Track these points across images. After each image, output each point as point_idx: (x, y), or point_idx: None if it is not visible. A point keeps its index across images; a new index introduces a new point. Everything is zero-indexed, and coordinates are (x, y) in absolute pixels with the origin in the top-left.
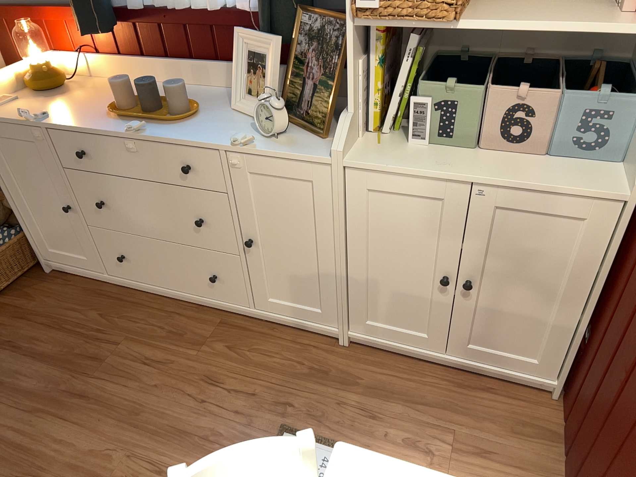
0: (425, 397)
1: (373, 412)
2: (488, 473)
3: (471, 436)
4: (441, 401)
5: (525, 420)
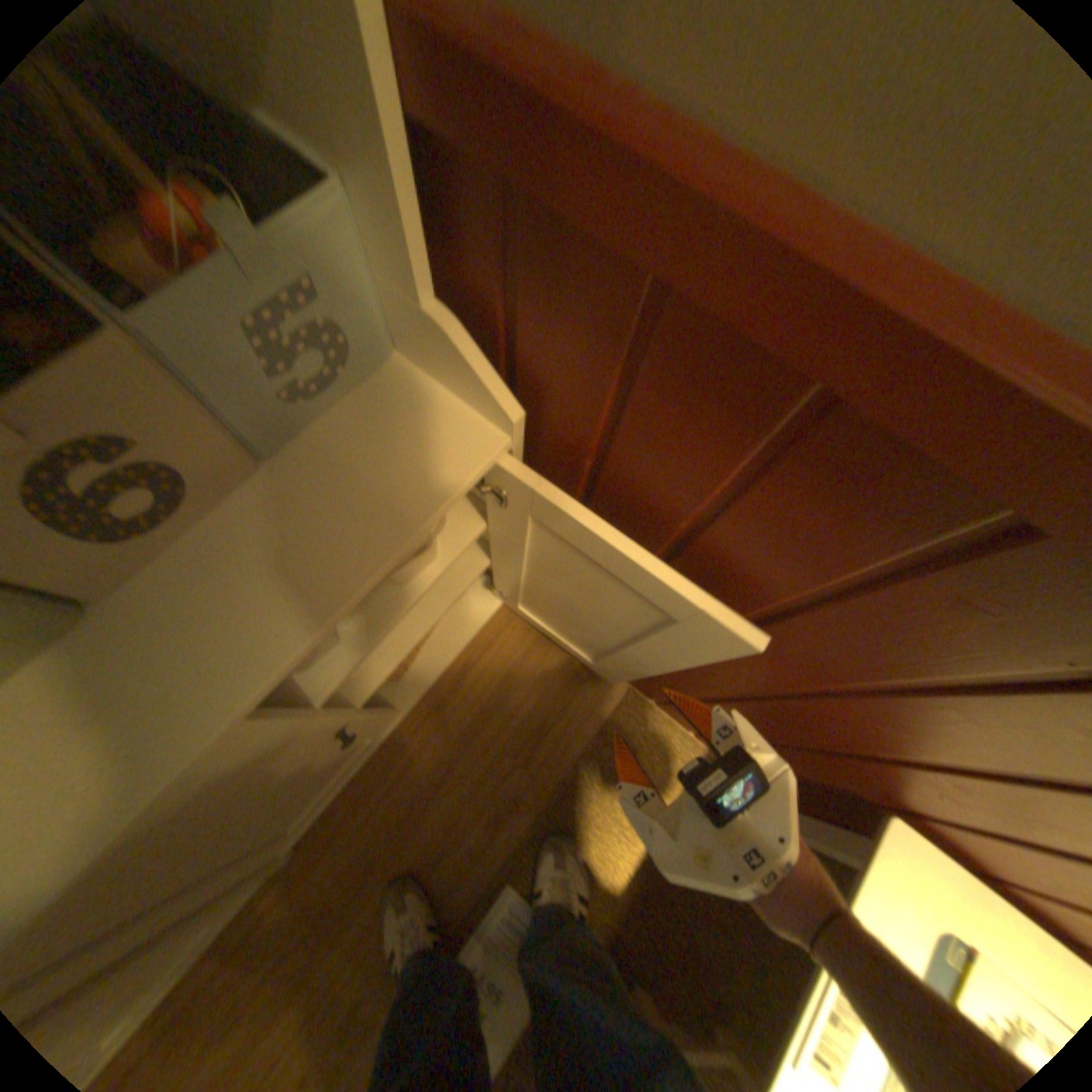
0: (443, 765)
1: (433, 862)
2: (570, 743)
3: (521, 735)
4: (458, 745)
5: (526, 653)
